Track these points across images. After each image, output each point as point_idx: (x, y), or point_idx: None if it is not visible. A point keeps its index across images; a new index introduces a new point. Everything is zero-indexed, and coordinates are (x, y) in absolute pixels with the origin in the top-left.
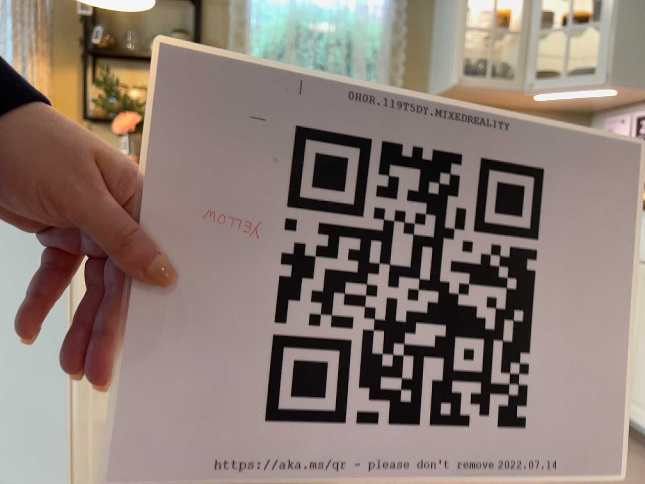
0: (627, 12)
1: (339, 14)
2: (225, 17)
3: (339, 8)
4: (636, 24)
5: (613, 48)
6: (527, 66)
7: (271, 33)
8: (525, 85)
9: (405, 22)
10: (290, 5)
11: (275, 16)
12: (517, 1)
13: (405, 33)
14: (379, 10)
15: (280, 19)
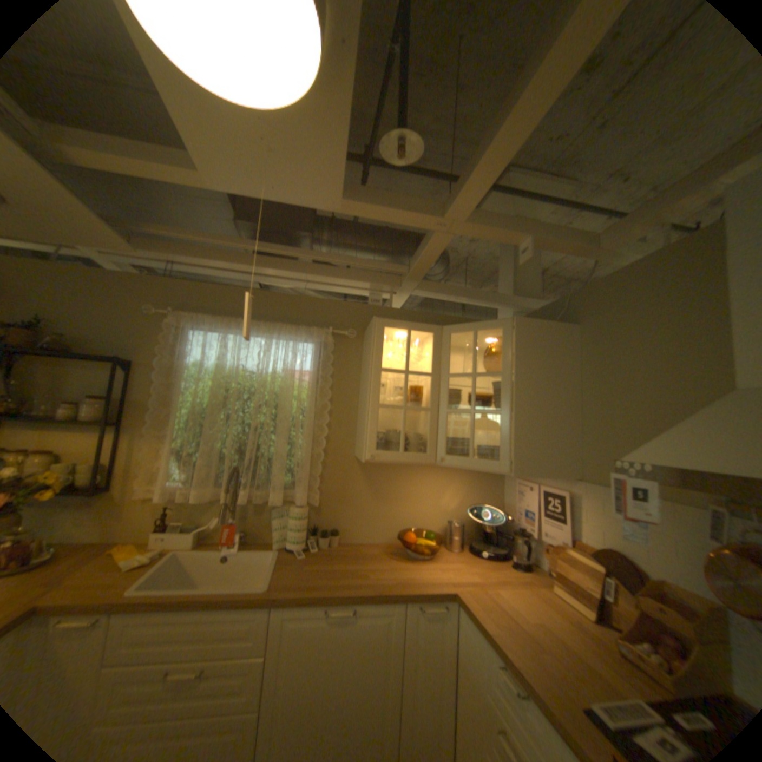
0: (522, 407)
1: (269, 379)
2: (154, 378)
3: (265, 375)
4: (531, 418)
5: (513, 438)
6: (437, 440)
7: (195, 398)
8: (436, 458)
9: (333, 385)
10: (216, 372)
11: (202, 380)
12: (429, 375)
13: (330, 397)
14: (307, 375)
15: (210, 381)
